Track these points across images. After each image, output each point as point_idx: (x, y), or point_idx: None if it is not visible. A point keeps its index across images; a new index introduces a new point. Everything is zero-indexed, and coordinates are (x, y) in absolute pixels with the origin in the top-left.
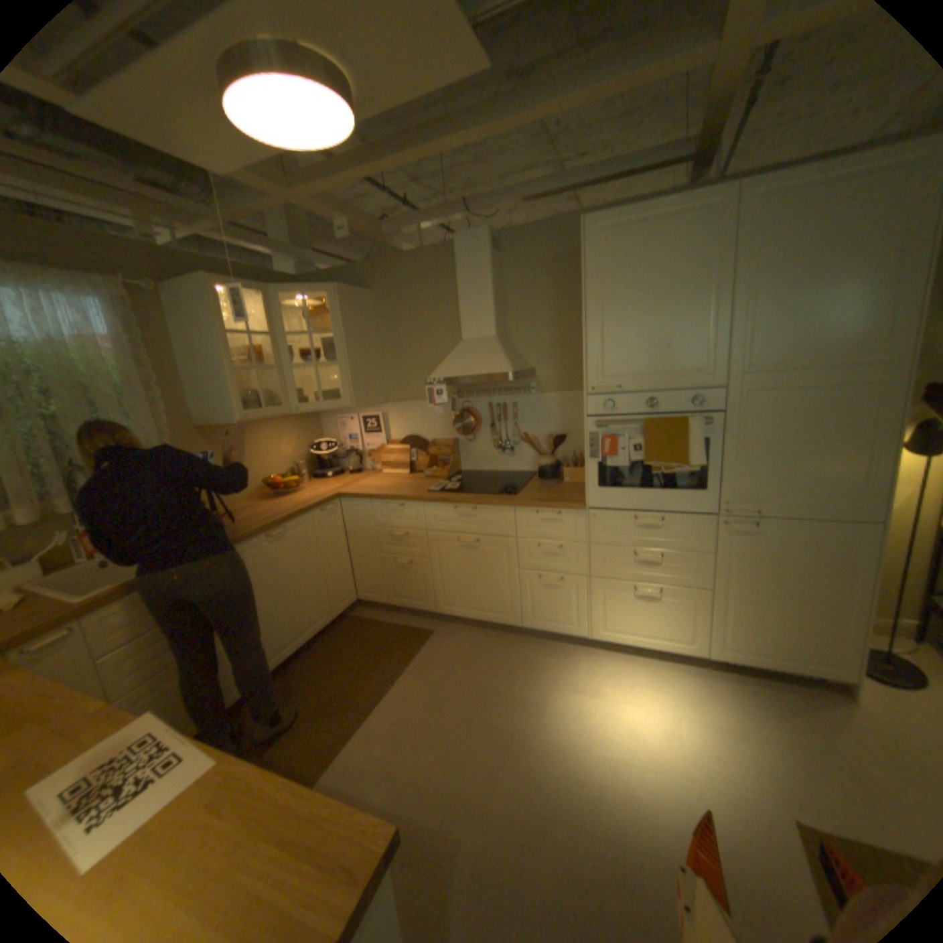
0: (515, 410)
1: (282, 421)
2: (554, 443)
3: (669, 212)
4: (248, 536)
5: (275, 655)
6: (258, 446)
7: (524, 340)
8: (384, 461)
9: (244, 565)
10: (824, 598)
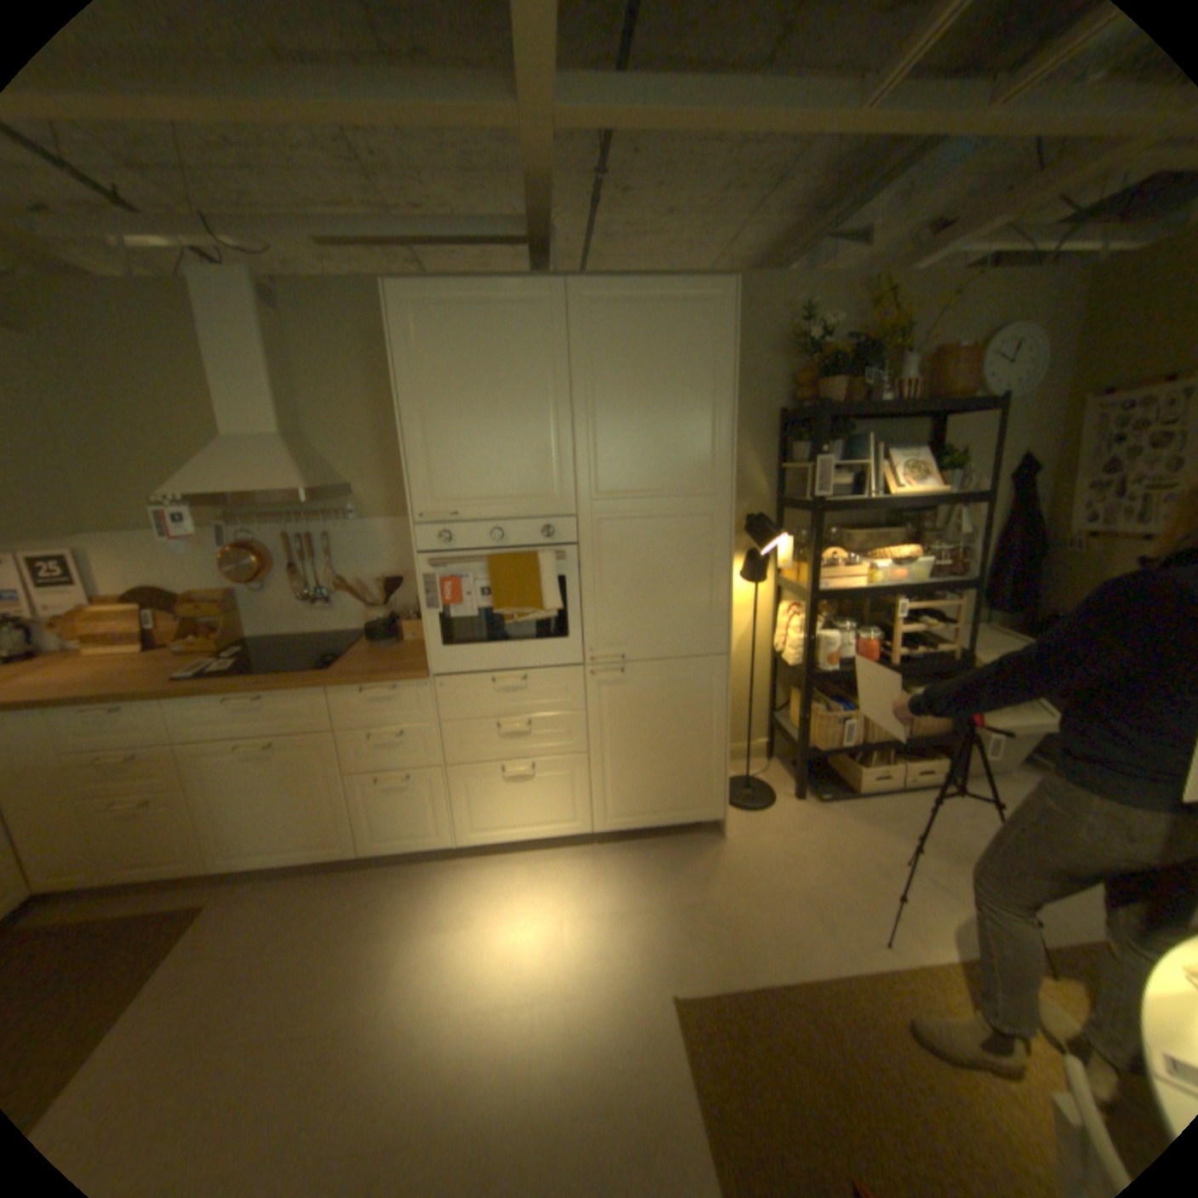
0: (326, 543)
1: None
2: (386, 589)
3: (492, 301)
4: None
5: None
6: None
7: (330, 444)
8: (83, 635)
9: None
10: (687, 739)
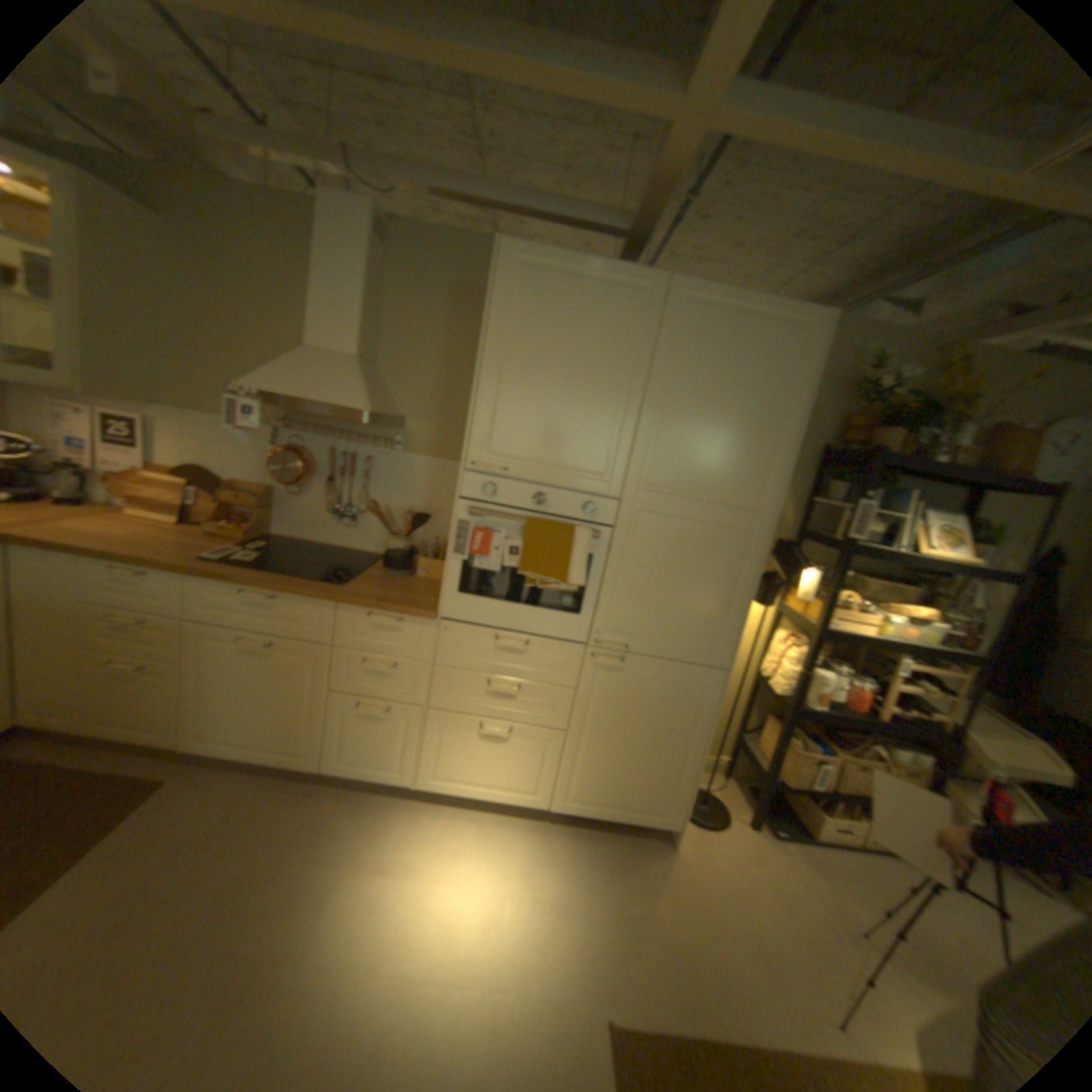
0: (367, 467)
1: None
2: (412, 523)
3: (597, 279)
4: None
5: None
6: None
7: (397, 377)
8: (128, 496)
9: None
10: (666, 743)
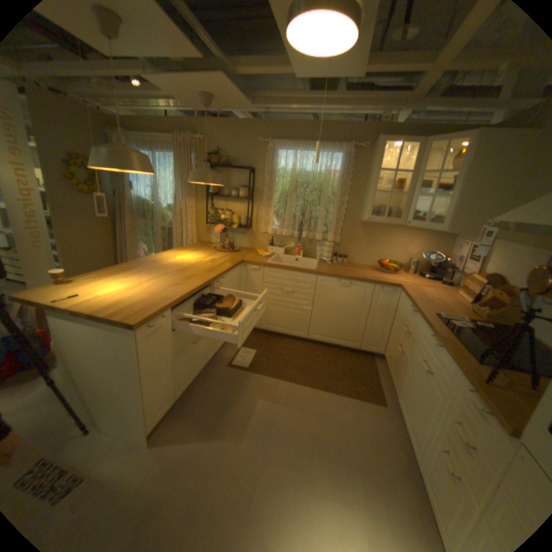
0: None
1: (419, 230)
2: None
3: None
4: (329, 274)
5: (319, 335)
6: (393, 240)
7: None
8: (465, 284)
9: (322, 286)
10: None
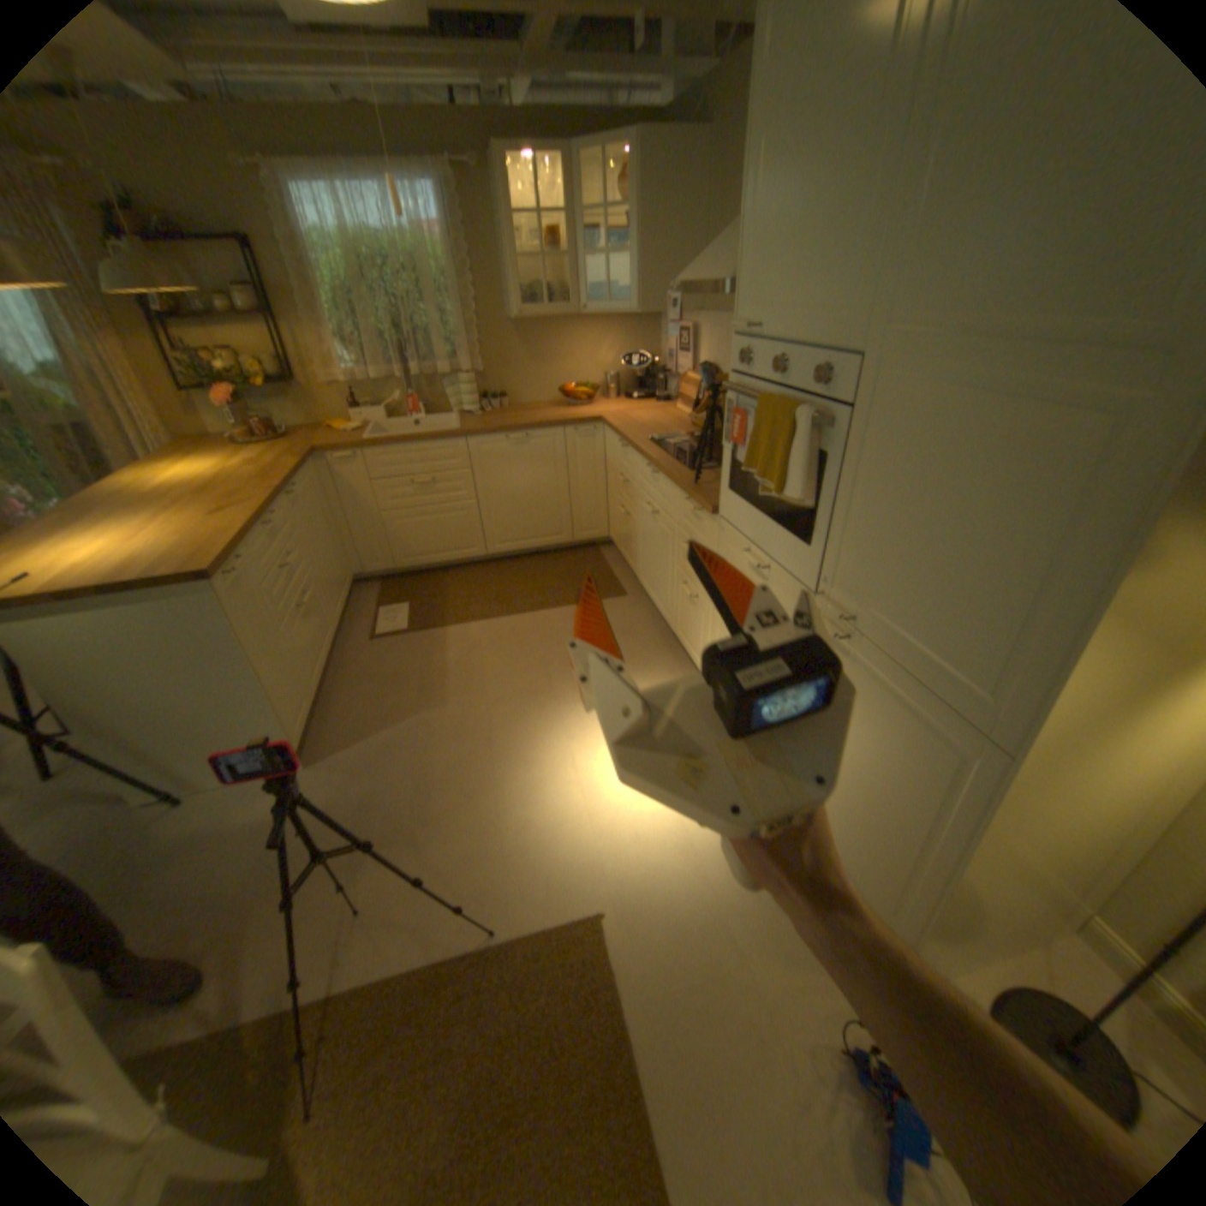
0: None
1: (606, 321)
2: None
3: None
4: (486, 430)
5: (504, 542)
6: (571, 348)
7: None
8: (680, 392)
9: (482, 455)
10: (891, 816)
